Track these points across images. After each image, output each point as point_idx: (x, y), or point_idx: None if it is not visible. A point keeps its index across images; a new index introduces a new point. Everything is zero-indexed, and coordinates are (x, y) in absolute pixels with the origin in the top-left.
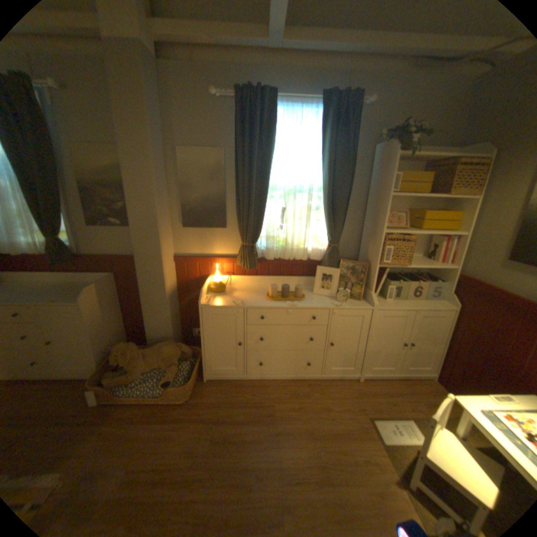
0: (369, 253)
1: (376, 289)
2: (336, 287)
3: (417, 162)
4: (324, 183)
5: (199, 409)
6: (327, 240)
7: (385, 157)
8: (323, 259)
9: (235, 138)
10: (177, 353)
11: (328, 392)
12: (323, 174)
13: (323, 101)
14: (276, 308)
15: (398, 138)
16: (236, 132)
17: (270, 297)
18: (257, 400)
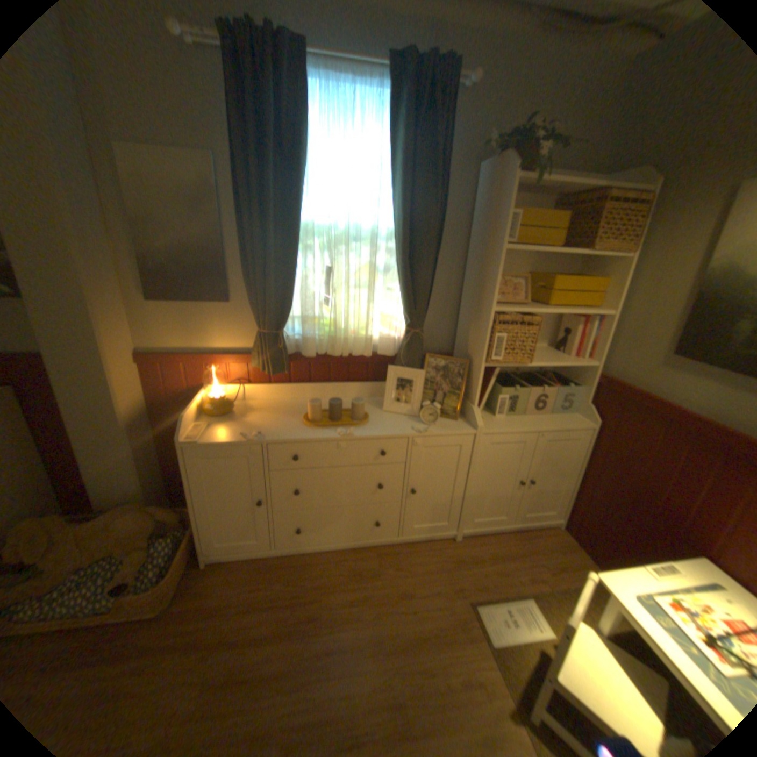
0: (469, 343)
1: (480, 401)
2: (419, 400)
3: (543, 196)
4: (397, 226)
5: (187, 621)
6: (405, 323)
7: (495, 182)
8: (398, 354)
9: (229, 131)
10: (148, 525)
11: (408, 564)
12: (395, 210)
13: (391, 75)
14: (320, 440)
15: (517, 149)
16: (231, 119)
17: (309, 421)
18: (293, 592)
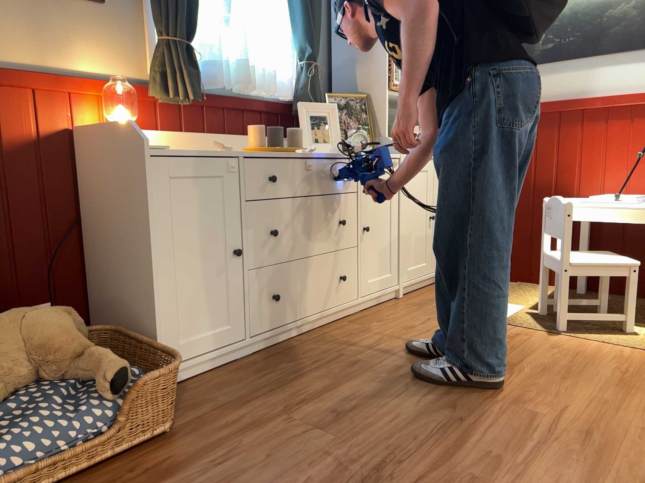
0: (359, 81)
1: (387, 133)
2: (340, 135)
3: None
4: None
5: (217, 419)
6: (300, 59)
7: None
8: (296, 97)
9: None
10: (74, 324)
11: (382, 317)
12: None
13: None
14: (290, 157)
15: None
16: None
17: (259, 147)
18: (307, 362)
